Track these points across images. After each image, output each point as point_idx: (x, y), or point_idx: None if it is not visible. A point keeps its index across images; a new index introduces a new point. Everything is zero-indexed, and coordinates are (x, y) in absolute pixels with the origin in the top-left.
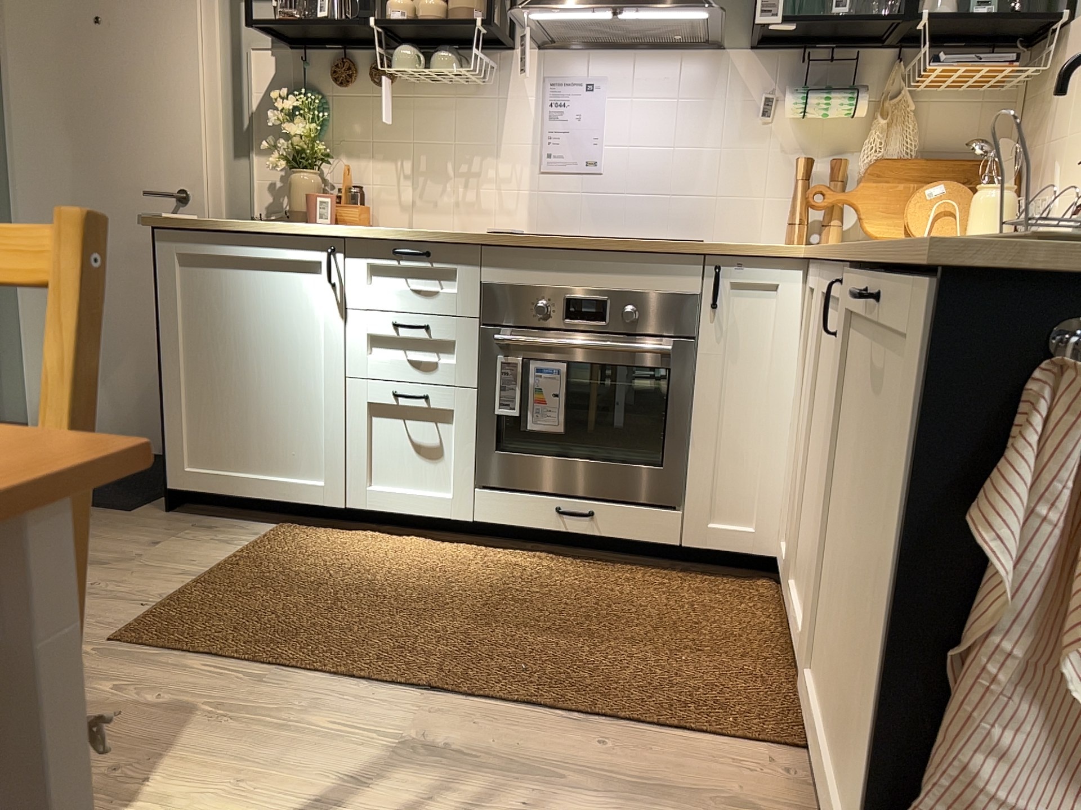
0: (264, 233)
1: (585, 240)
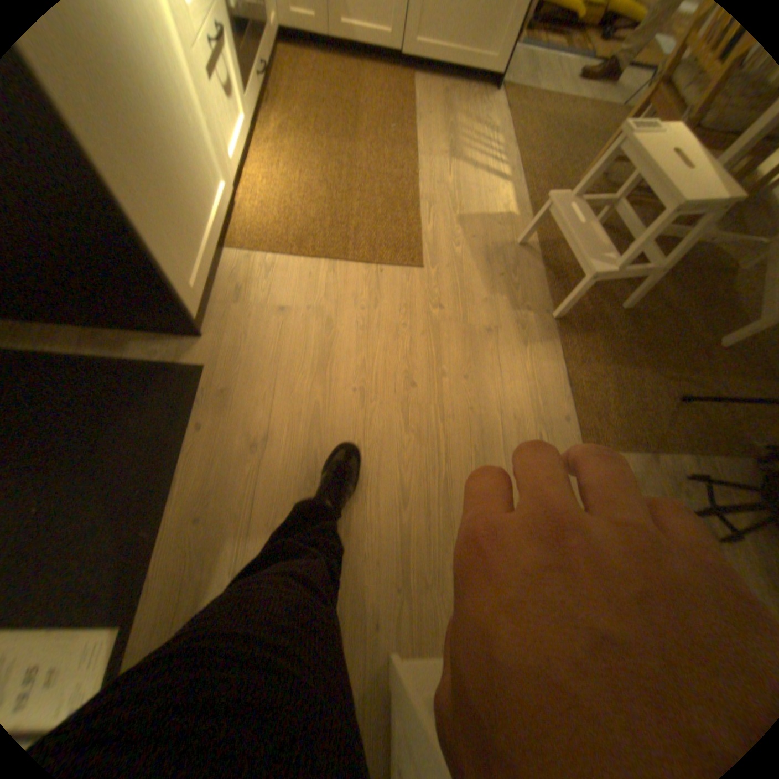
0: None
1: None
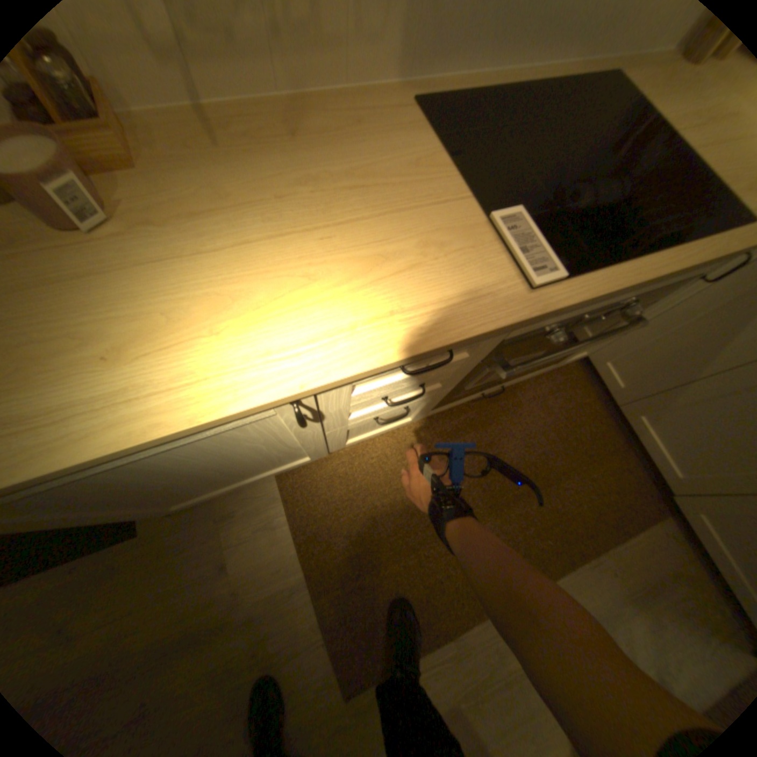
0: (140, 446)
1: (666, 272)
